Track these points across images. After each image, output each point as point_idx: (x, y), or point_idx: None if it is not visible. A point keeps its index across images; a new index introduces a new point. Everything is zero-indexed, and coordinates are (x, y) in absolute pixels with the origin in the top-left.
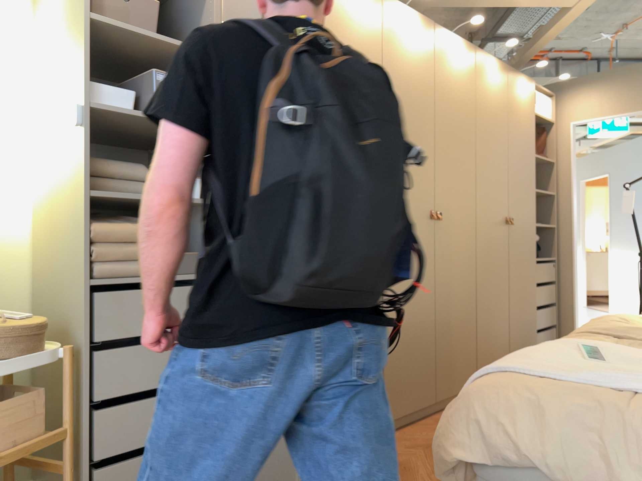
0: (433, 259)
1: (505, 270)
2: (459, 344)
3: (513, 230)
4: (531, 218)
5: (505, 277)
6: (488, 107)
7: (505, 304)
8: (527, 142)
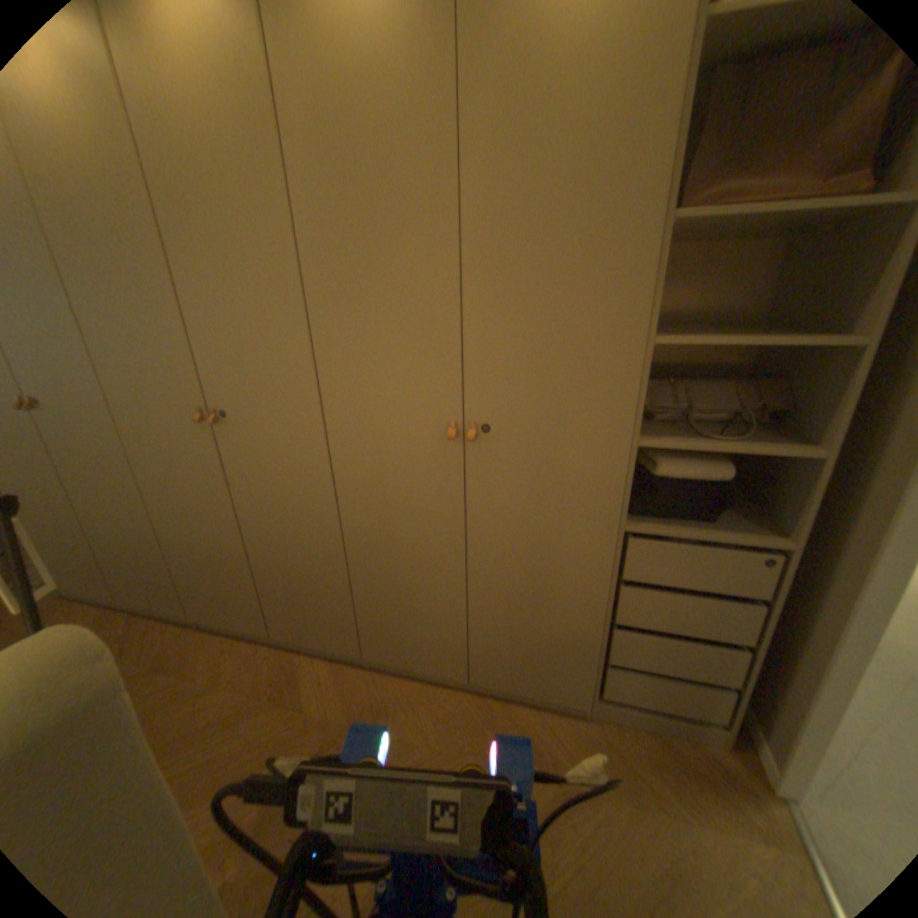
0: (217, 481)
1: (444, 531)
2: (305, 601)
3: (486, 455)
4: (588, 431)
5: (444, 543)
6: (334, 139)
7: (446, 588)
8: (591, 184)
